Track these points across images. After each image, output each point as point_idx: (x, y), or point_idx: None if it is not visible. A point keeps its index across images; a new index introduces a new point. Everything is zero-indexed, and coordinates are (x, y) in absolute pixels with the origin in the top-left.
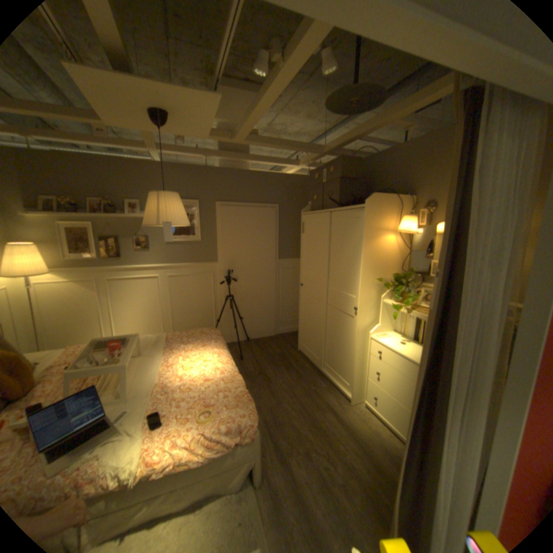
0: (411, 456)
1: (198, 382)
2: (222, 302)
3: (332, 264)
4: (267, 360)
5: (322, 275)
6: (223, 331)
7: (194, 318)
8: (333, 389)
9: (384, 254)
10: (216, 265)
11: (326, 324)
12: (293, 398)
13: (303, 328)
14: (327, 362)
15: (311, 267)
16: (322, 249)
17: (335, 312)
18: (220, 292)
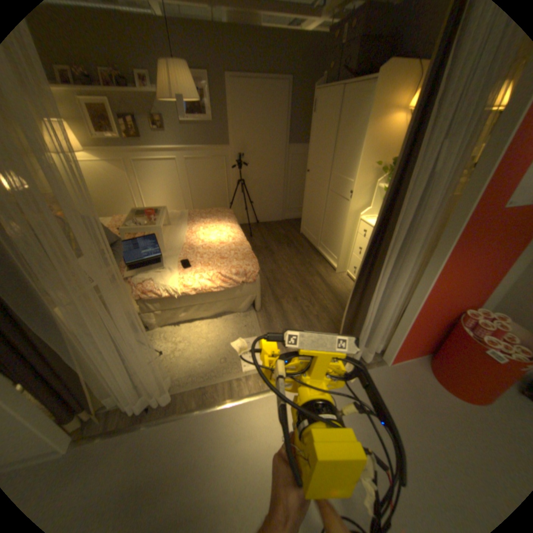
0: (359, 287)
1: (215, 243)
2: (234, 186)
3: (338, 147)
4: (273, 238)
5: (327, 160)
6: (236, 213)
7: (210, 200)
8: (324, 261)
9: (389, 135)
10: (228, 148)
11: (325, 208)
12: (290, 265)
13: (306, 213)
14: (322, 241)
15: (318, 152)
16: (331, 130)
17: (334, 196)
18: (232, 177)
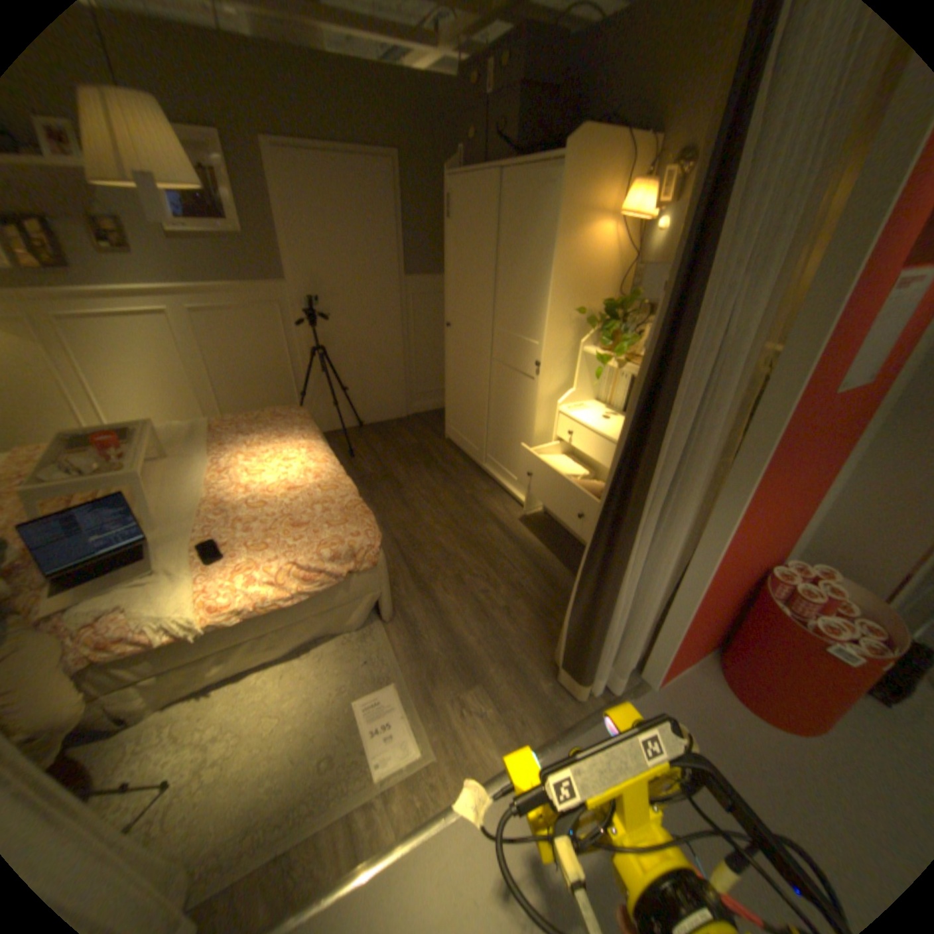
0: (594, 562)
1: (279, 492)
2: (307, 361)
3: (503, 282)
4: (397, 456)
5: (485, 306)
6: (317, 412)
7: (258, 391)
8: (500, 491)
9: (592, 261)
10: (285, 288)
11: (490, 393)
12: (438, 508)
13: (454, 402)
14: (491, 454)
15: (465, 291)
16: (485, 251)
17: (506, 371)
18: (300, 342)
